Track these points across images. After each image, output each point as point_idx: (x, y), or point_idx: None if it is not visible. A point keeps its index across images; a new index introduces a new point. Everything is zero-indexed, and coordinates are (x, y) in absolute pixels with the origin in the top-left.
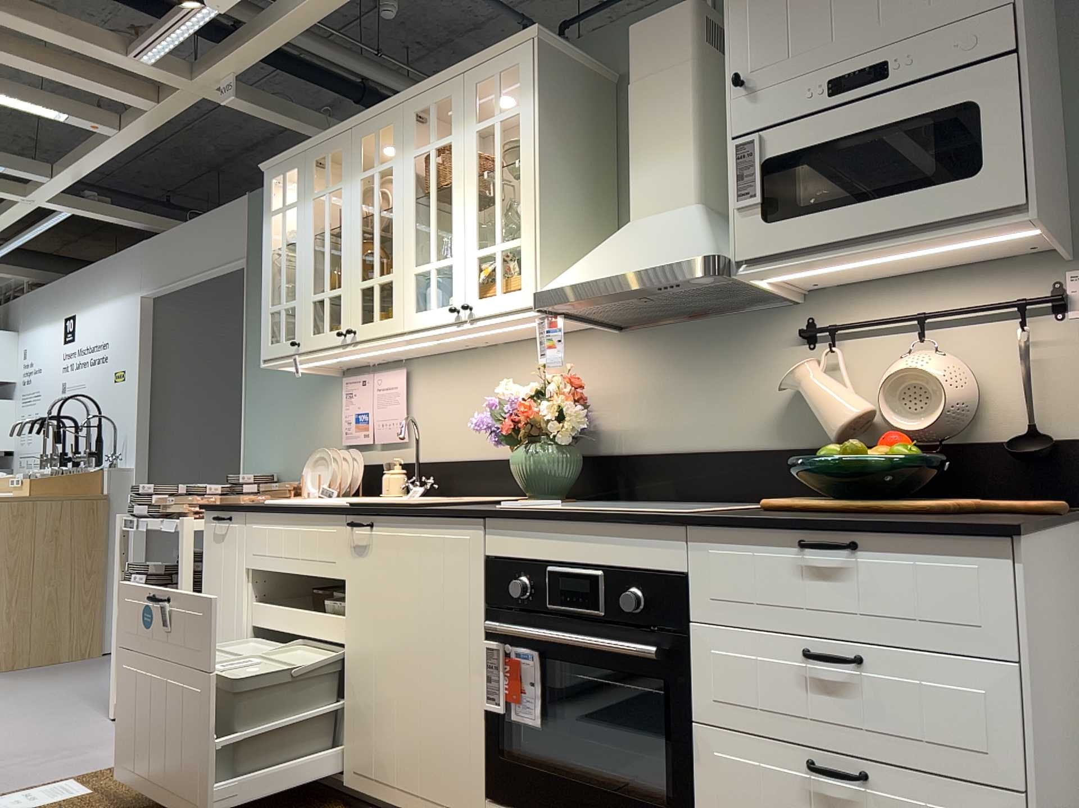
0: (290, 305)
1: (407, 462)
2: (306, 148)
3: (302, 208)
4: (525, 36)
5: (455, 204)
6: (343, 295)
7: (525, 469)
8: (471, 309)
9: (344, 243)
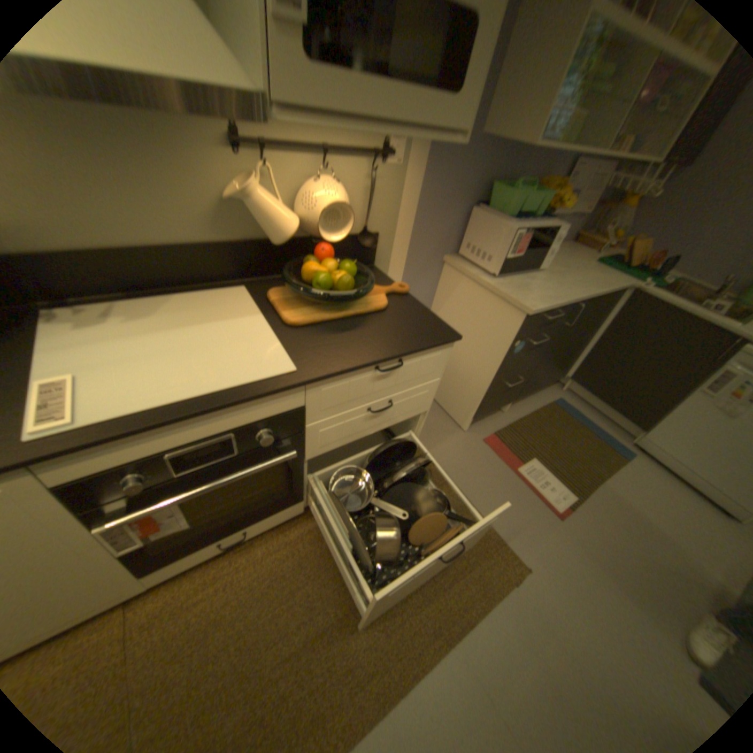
0: None
1: None
2: None
3: None
4: None
5: None
6: None
7: None
8: None
9: None
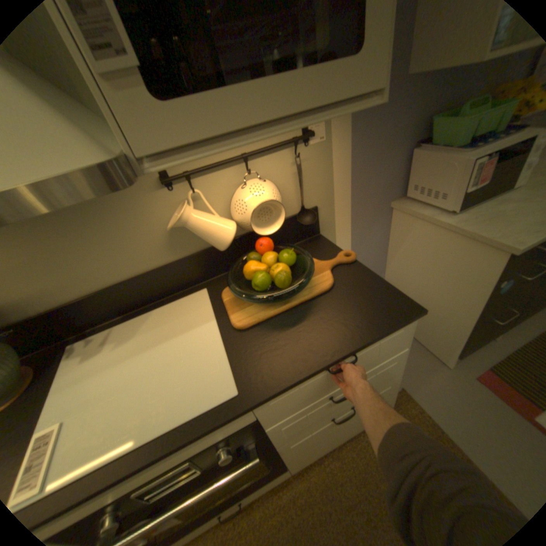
0: None
1: None
2: None
3: None
4: None
5: None
6: None
7: None
8: None
9: None
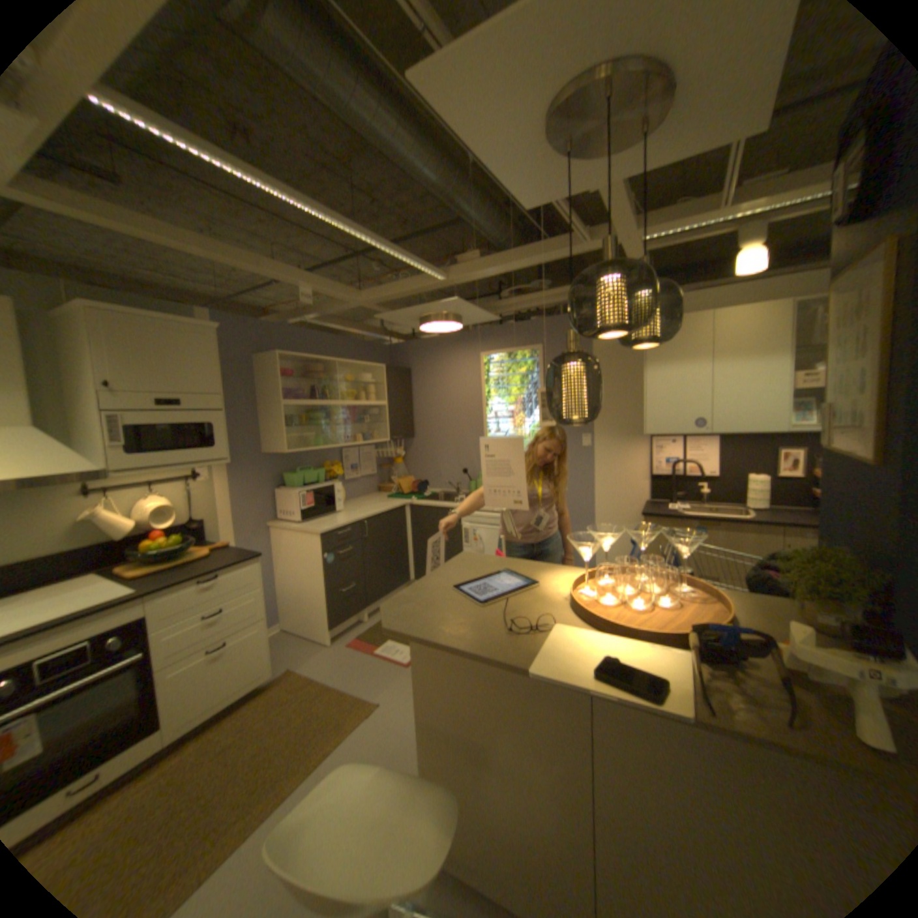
0: None
1: None
2: None
3: None
4: None
5: None
6: None
7: None
8: None
9: None
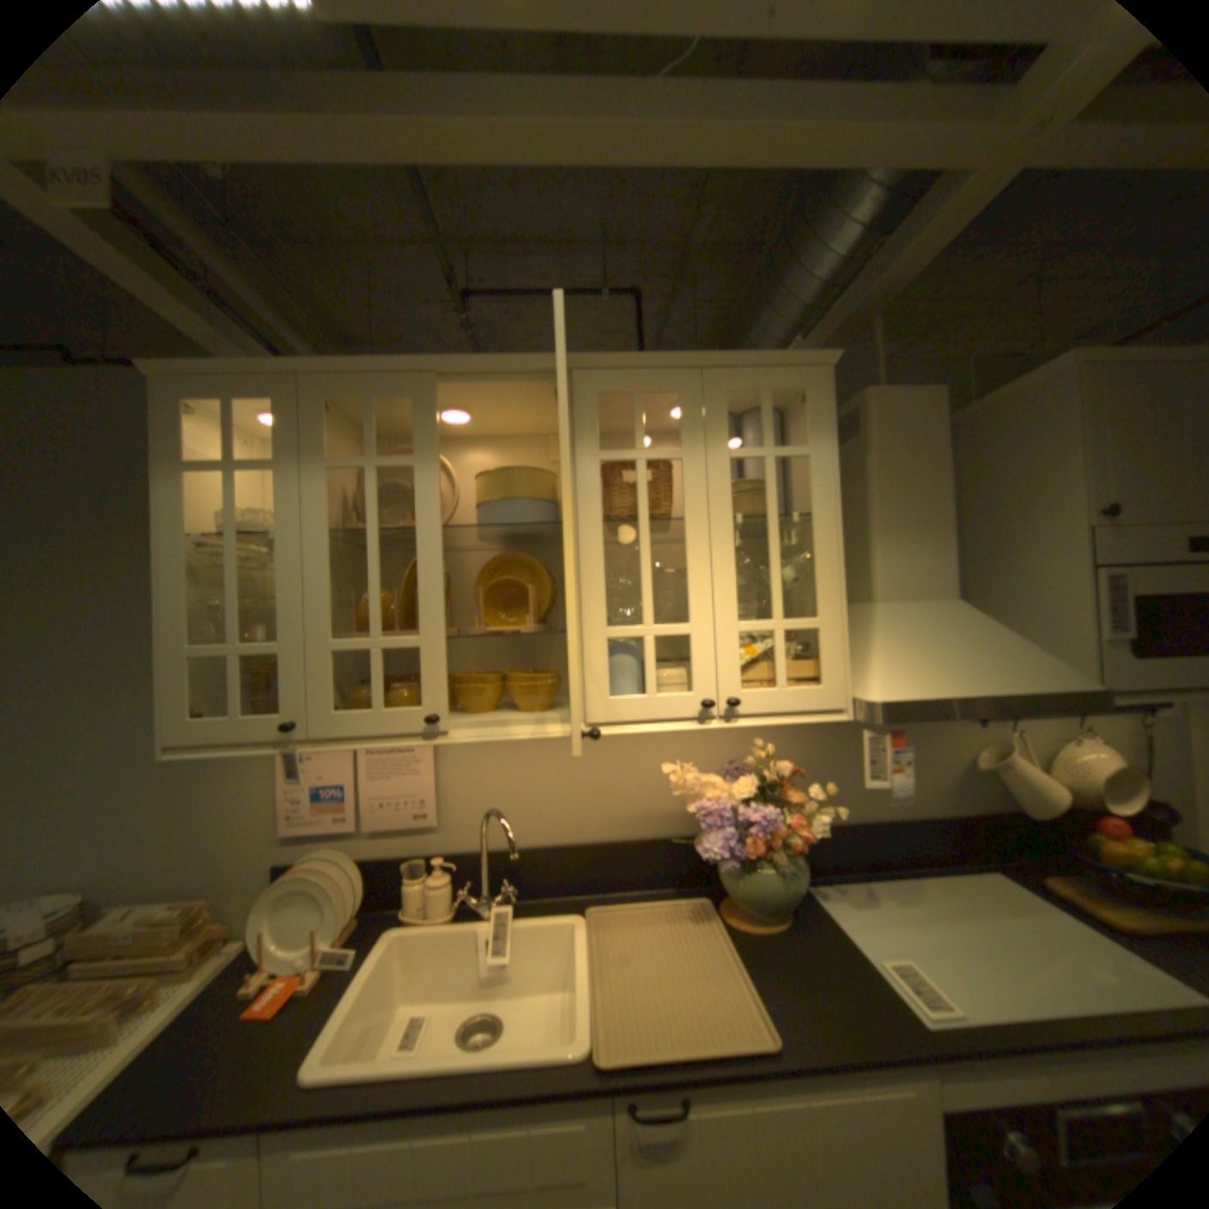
0: (261, 652)
1: (437, 855)
2: (302, 366)
3: (290, 474)
4: (823, 356)
5: (696, 551)
6: (429, 652)
7: (768, 894)
8: (734, 705)
9: (426, 561)
